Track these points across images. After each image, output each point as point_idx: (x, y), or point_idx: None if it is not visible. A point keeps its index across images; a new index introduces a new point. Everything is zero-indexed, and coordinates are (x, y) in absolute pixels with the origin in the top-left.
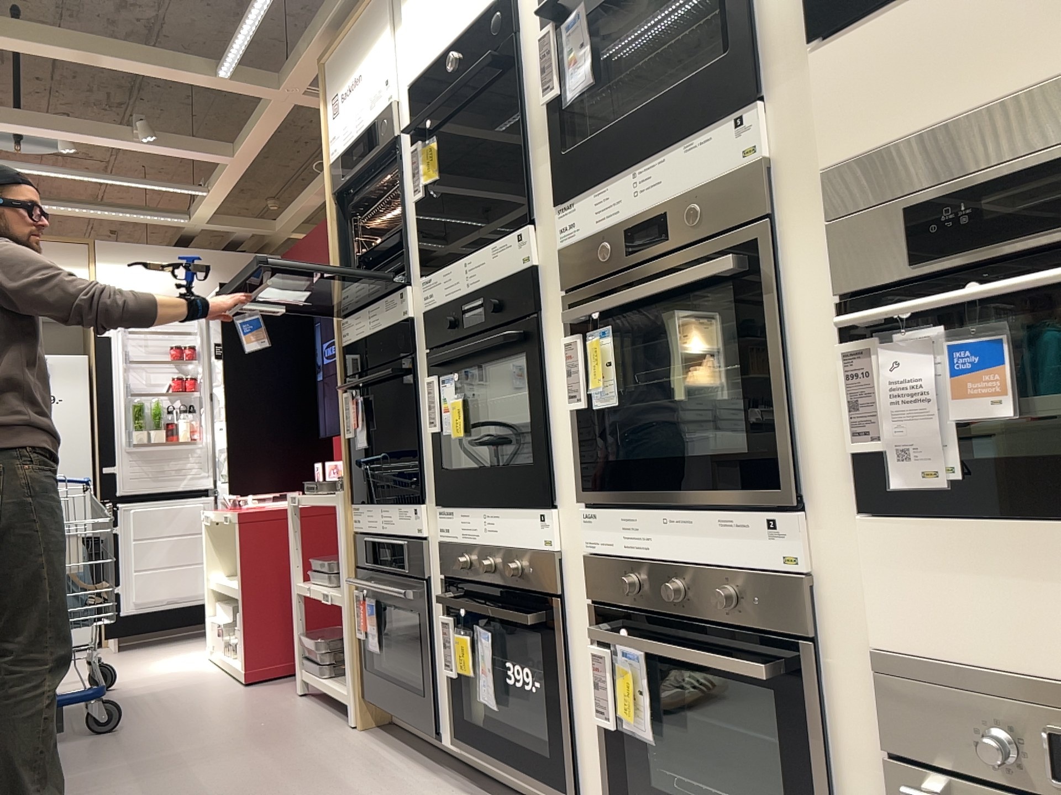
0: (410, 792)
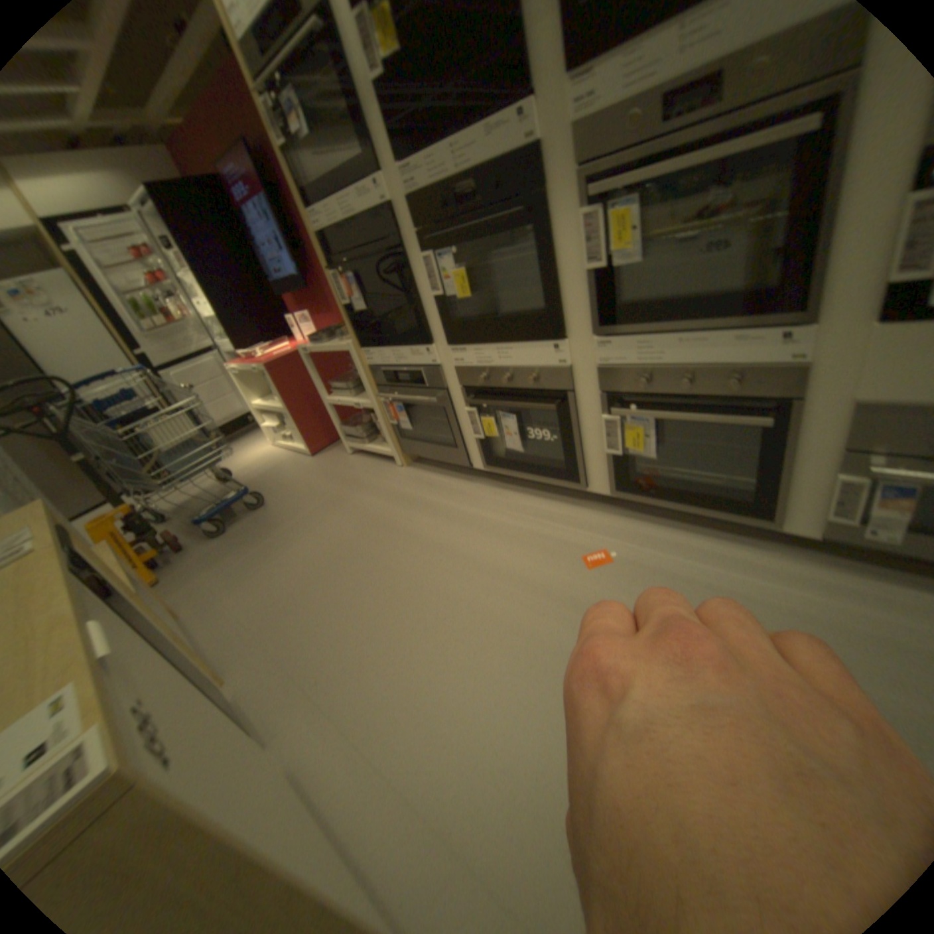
0: (467, 494)
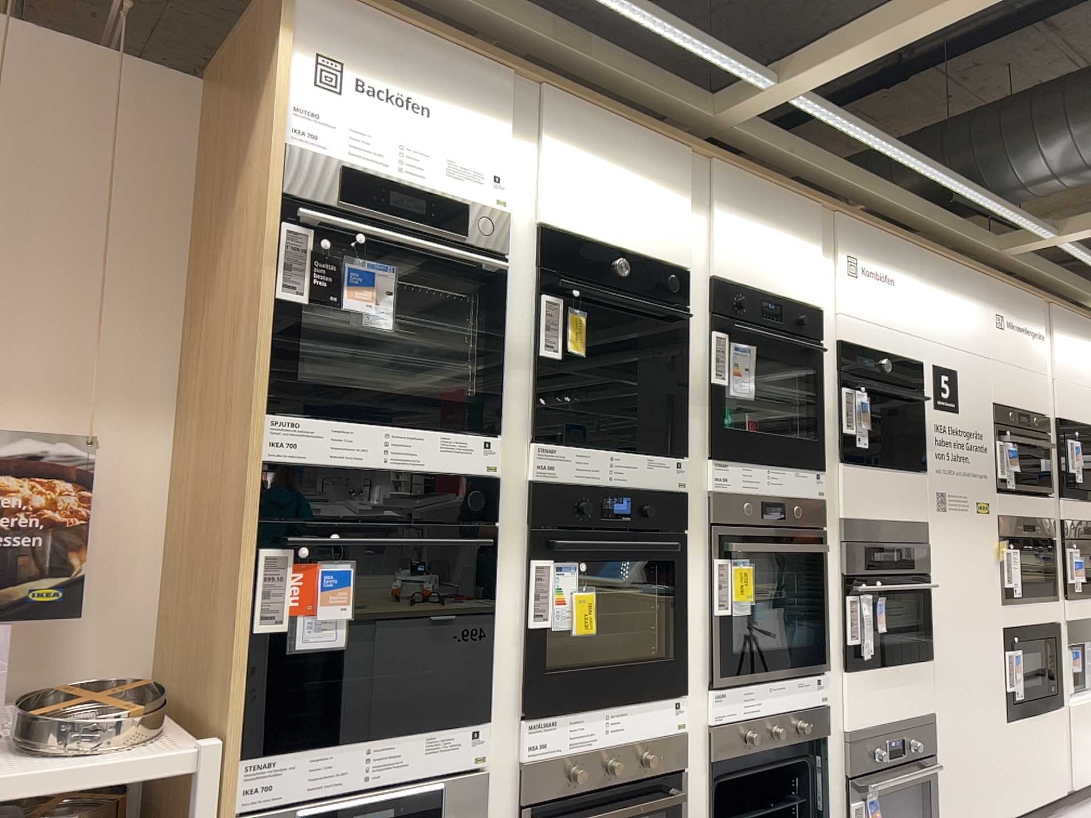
0: None
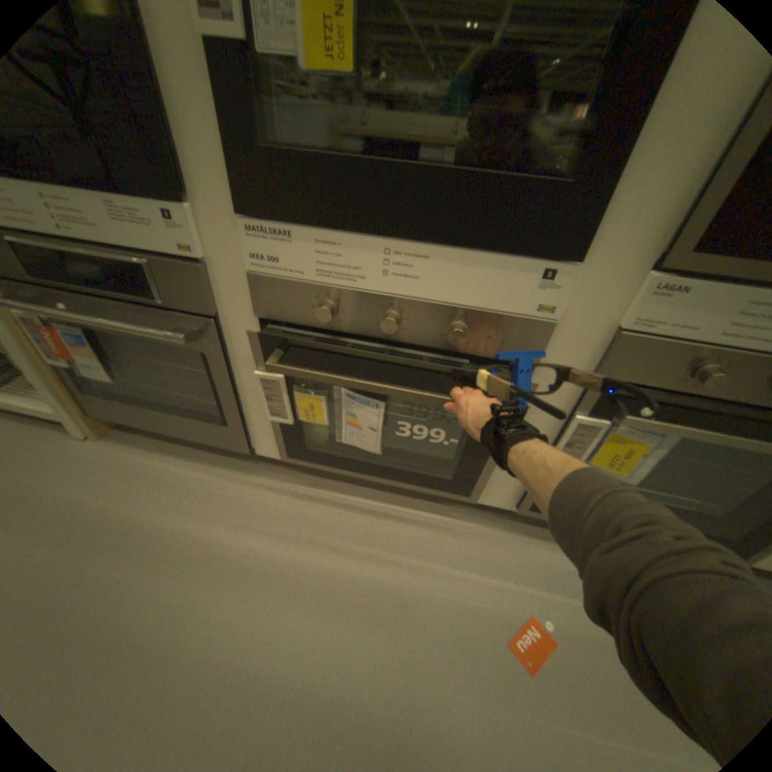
0: (249, 506)
